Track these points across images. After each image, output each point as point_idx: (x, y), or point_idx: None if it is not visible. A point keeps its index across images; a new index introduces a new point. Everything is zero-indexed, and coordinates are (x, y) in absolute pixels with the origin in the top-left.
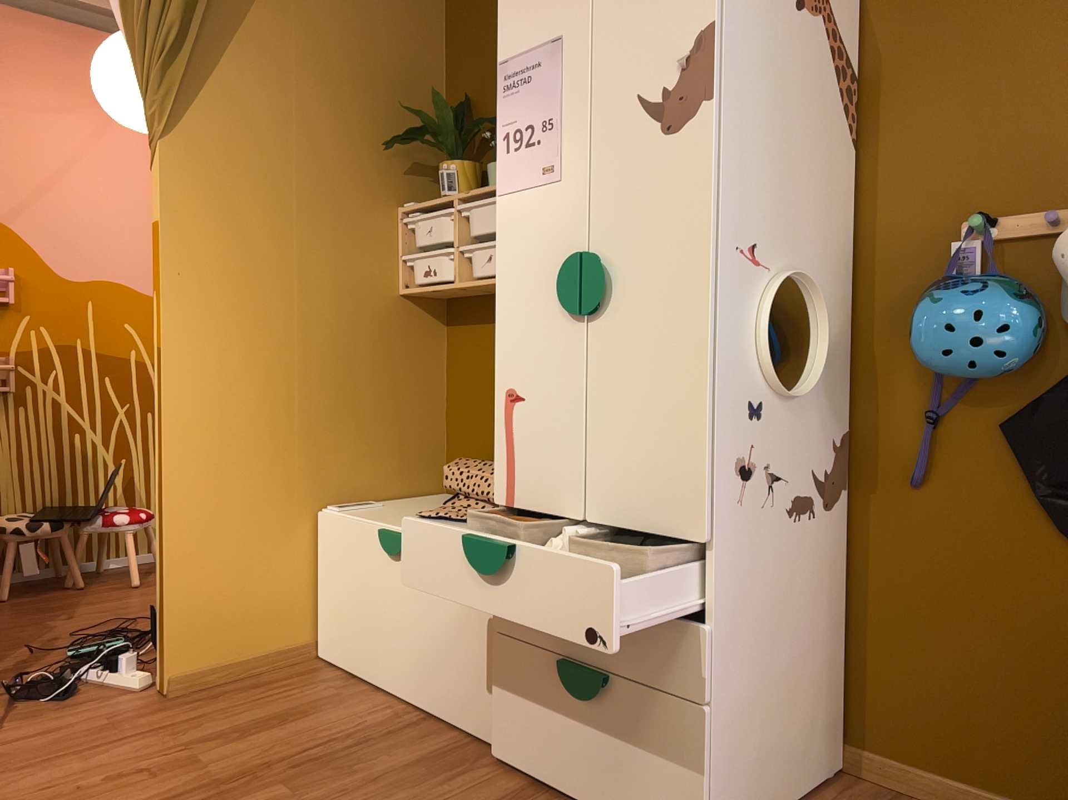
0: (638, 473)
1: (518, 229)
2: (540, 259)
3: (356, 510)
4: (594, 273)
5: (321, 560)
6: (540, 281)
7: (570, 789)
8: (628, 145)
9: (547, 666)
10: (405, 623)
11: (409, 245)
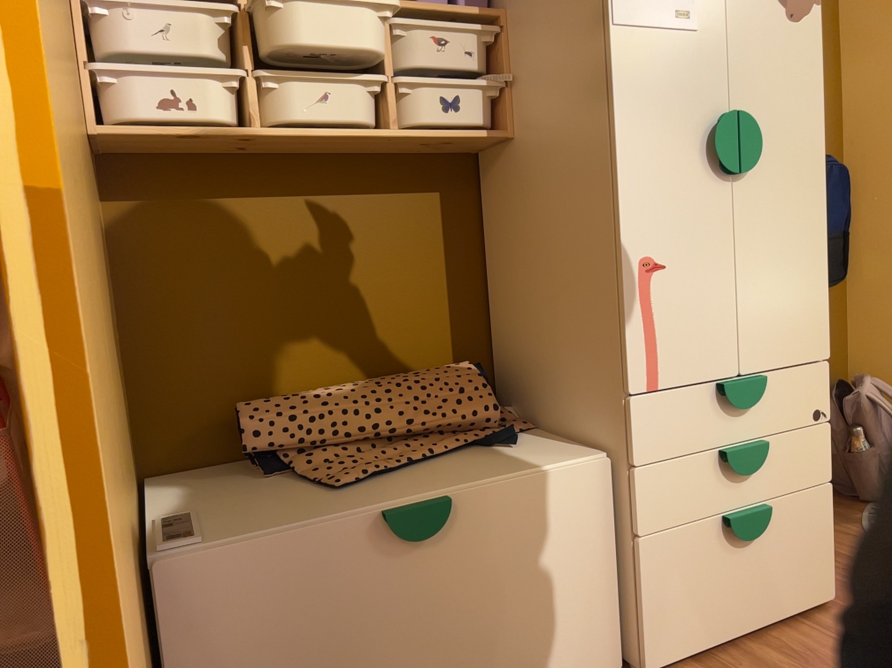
0: (782, 316)
1: (646, 73)
2: (676, 112)
3: (209, 531)
4: (751, 134)
5: (184, 652)
6: (678, 137)
7: (736, 629)
8: (760, 18)
9: (708, 532)
10: (449, 626)
11: (86, 49)
